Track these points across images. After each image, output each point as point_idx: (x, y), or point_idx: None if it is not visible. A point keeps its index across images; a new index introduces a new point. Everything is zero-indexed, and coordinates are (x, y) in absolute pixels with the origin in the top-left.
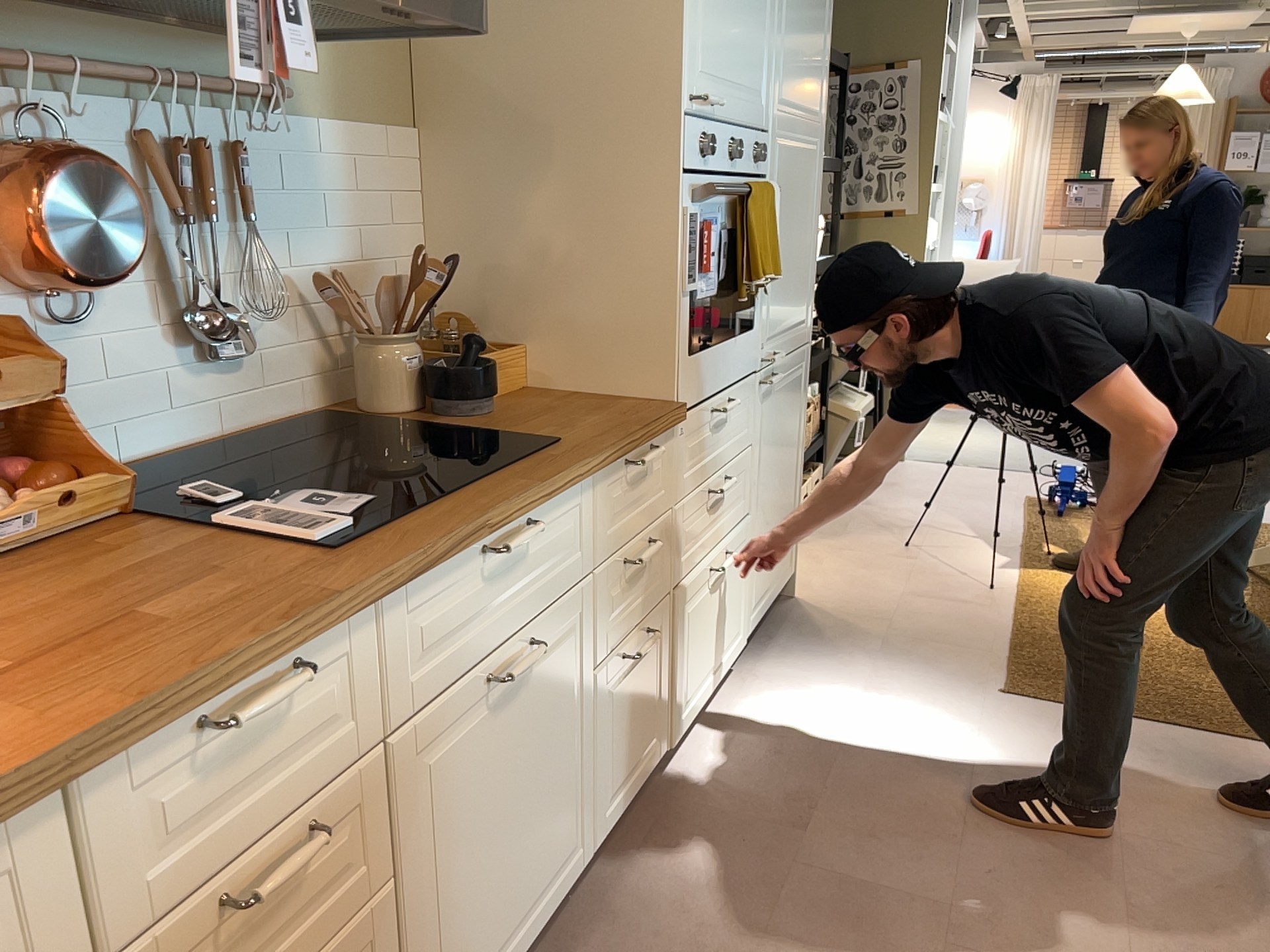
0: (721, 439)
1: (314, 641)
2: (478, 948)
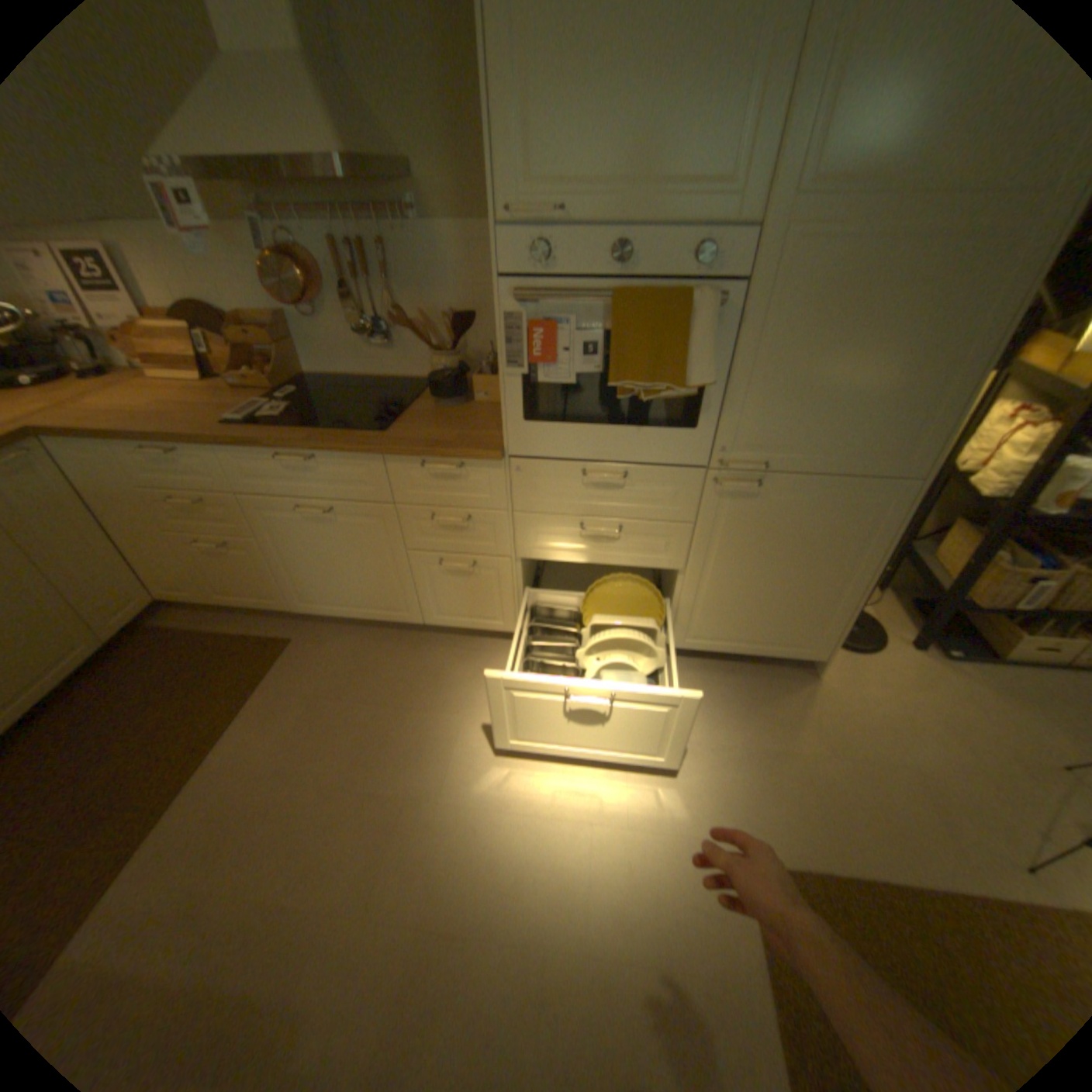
0: (605, 497)
1: (176, 445)
2: (323, 595)
